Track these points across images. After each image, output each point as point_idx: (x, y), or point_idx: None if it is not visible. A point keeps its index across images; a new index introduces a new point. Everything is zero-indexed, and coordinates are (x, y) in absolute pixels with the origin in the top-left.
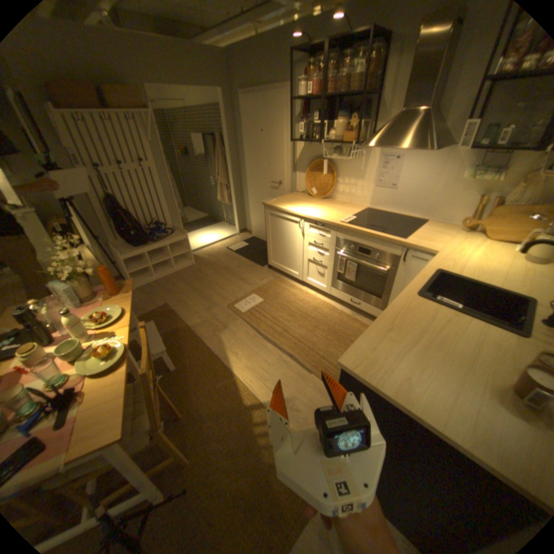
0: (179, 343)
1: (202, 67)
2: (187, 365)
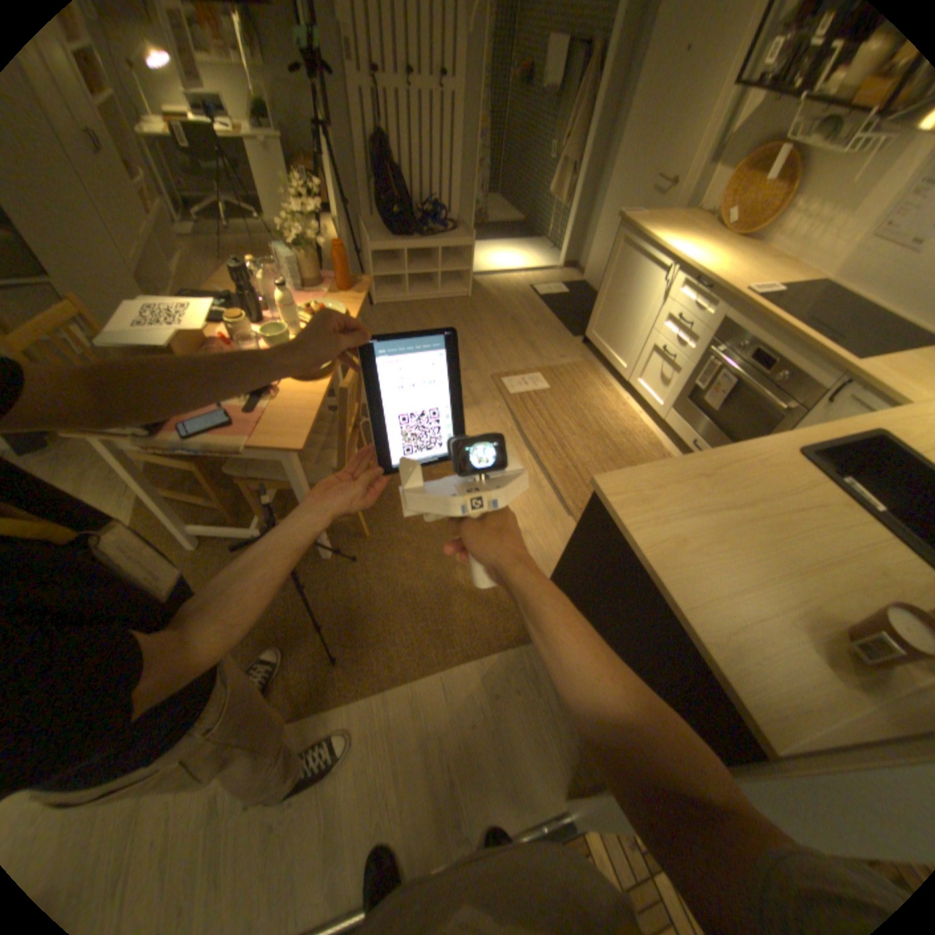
0: None
1: None
2: None
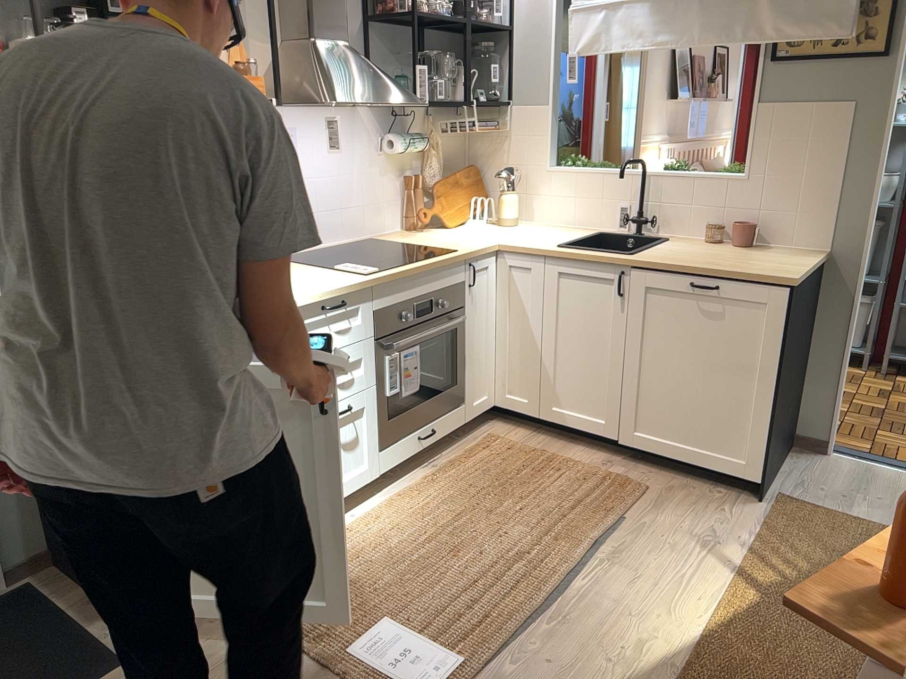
0: None
1: None
2: None
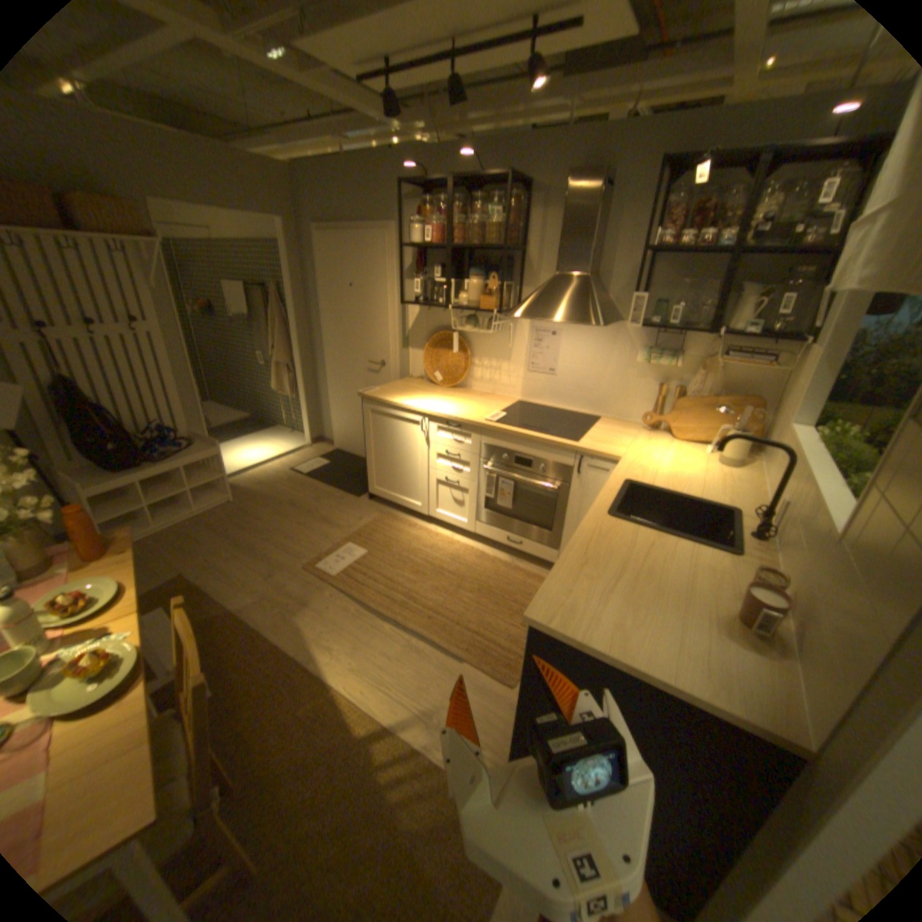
0: (215, 645)
1: (249, 184)
2: (235, 683)
